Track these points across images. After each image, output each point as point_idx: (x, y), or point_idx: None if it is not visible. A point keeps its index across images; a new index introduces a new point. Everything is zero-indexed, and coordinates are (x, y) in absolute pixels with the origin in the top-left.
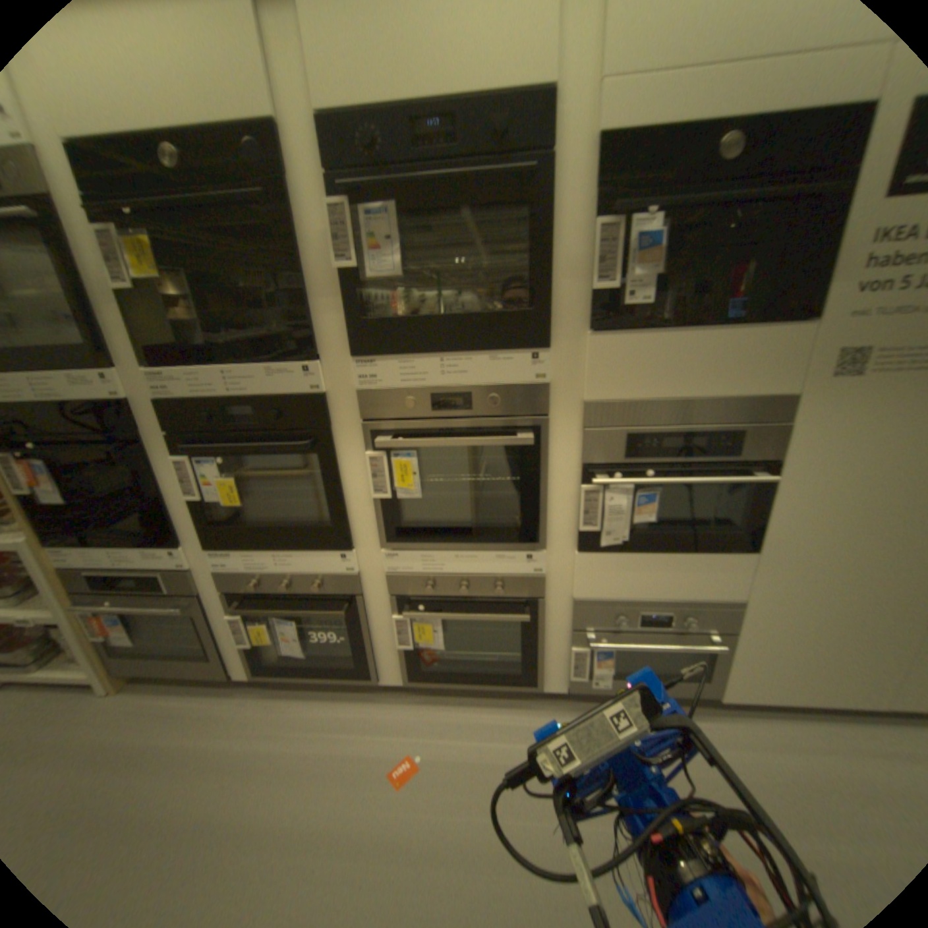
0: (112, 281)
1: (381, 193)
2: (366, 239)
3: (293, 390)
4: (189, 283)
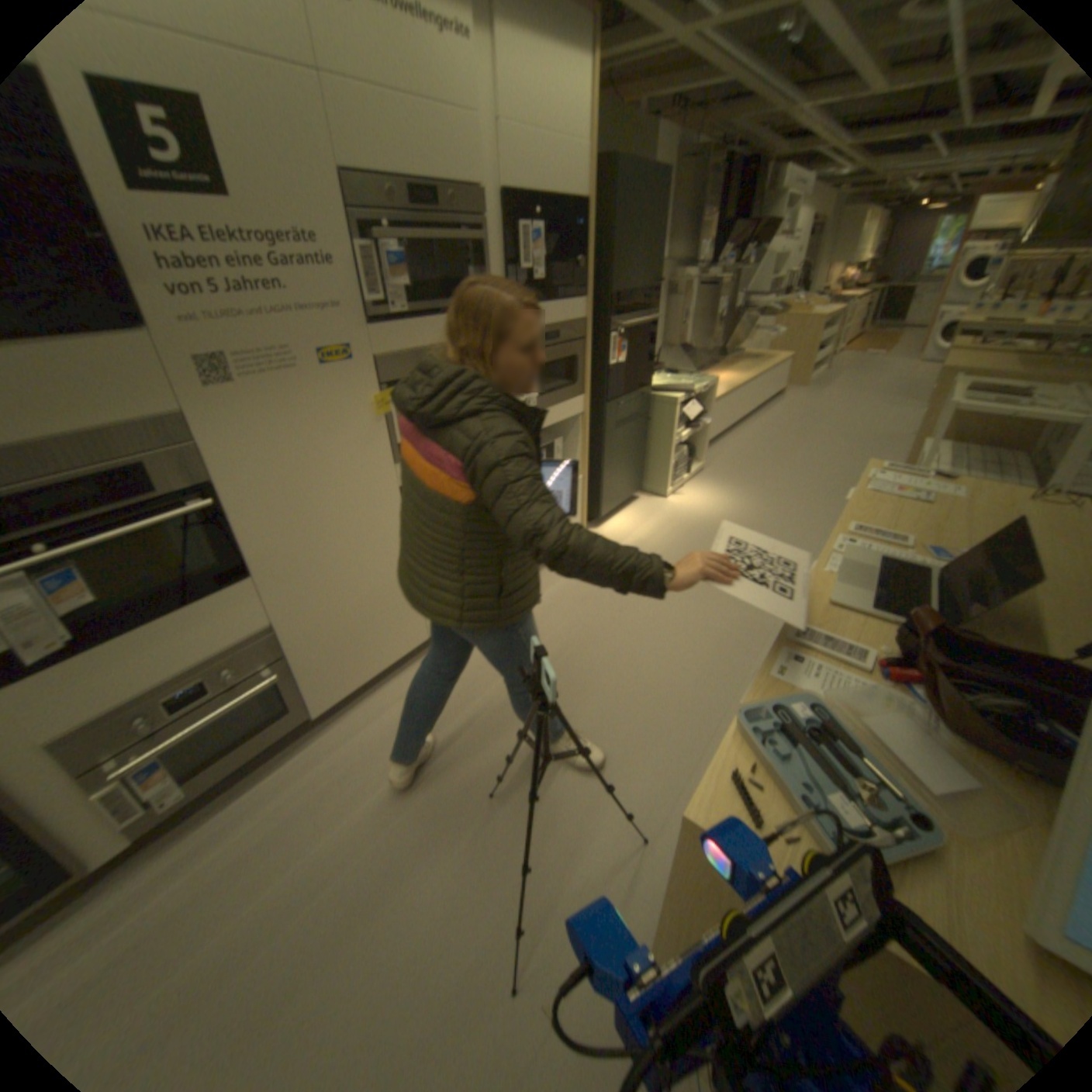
0: None
1: None
2: None
3: None
4: None
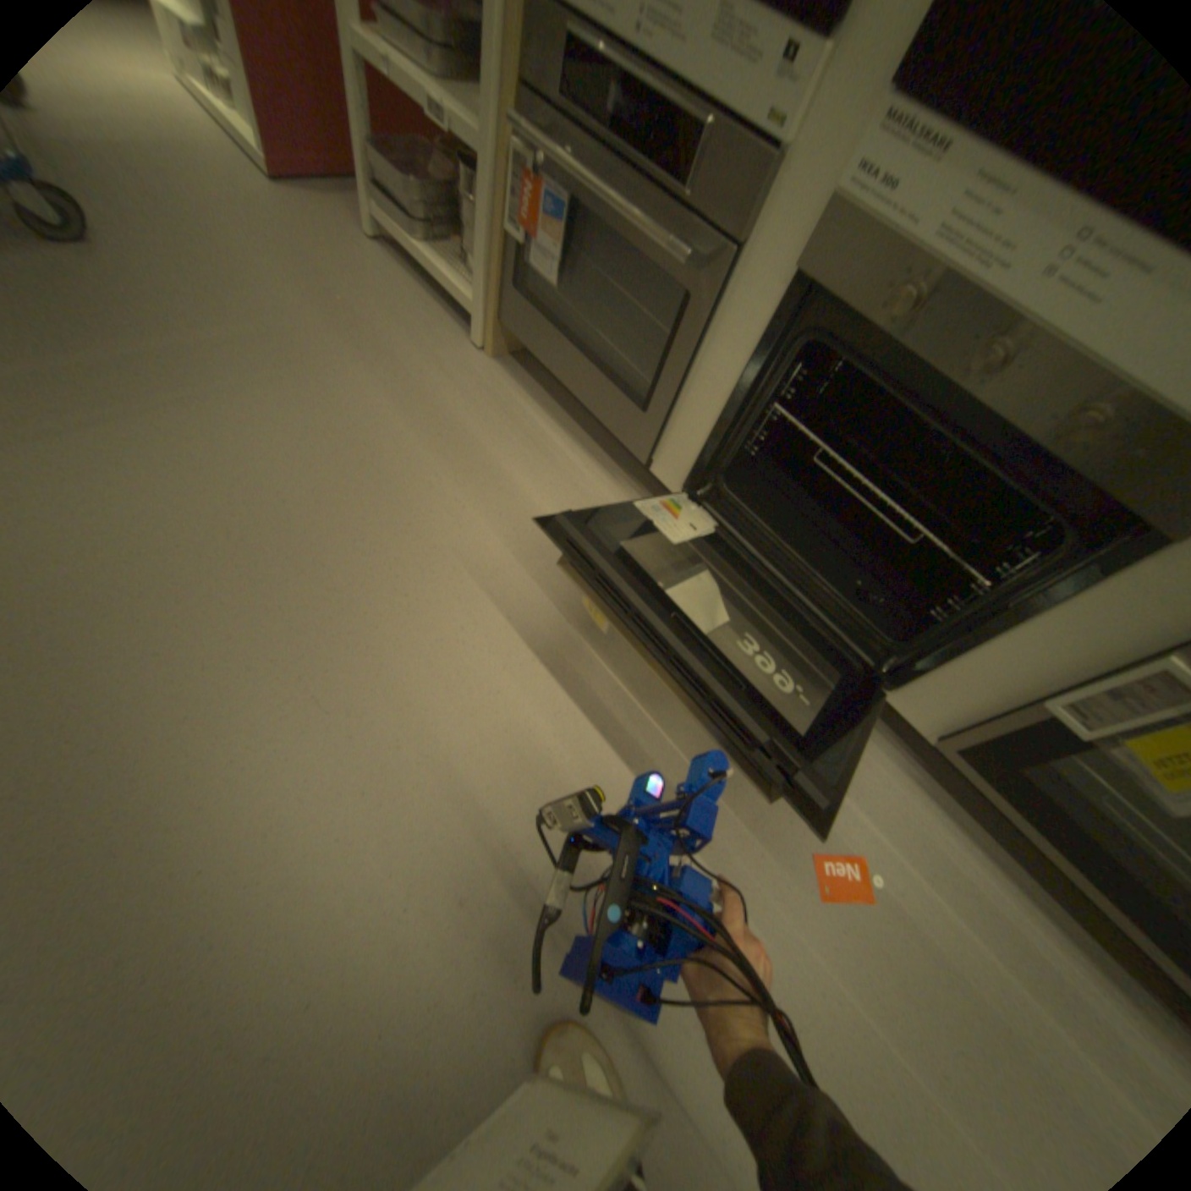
0: None
1: None
2: None
3: None
4: None
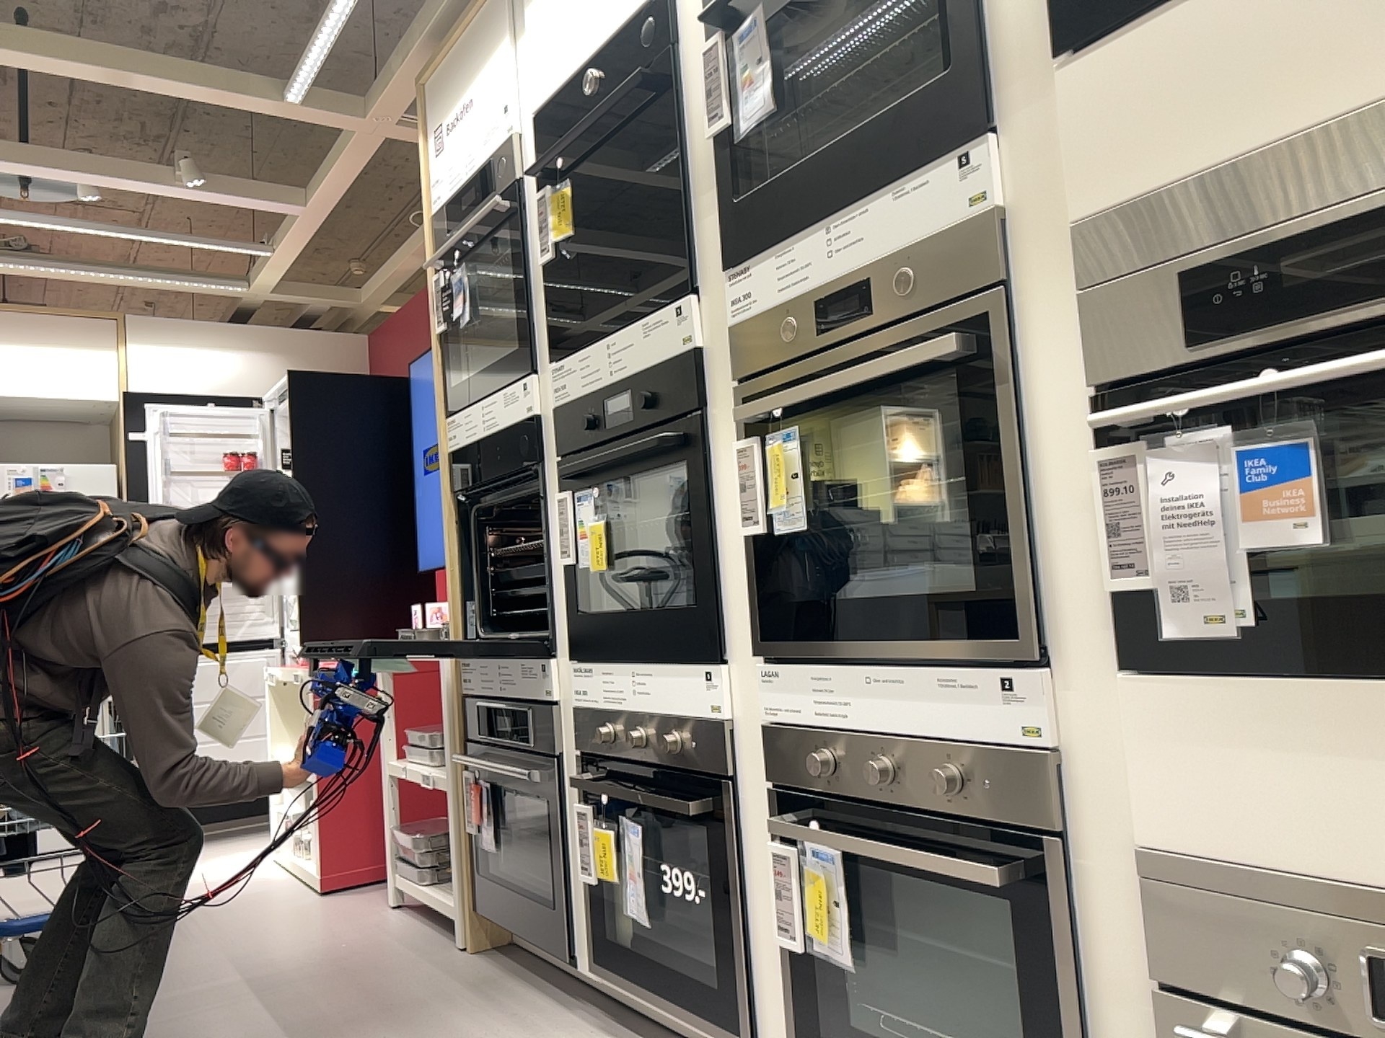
0: (545, 258)
1: (752, 5)
2: (737, 80)
3: (665, 350)
4: (610, 240)
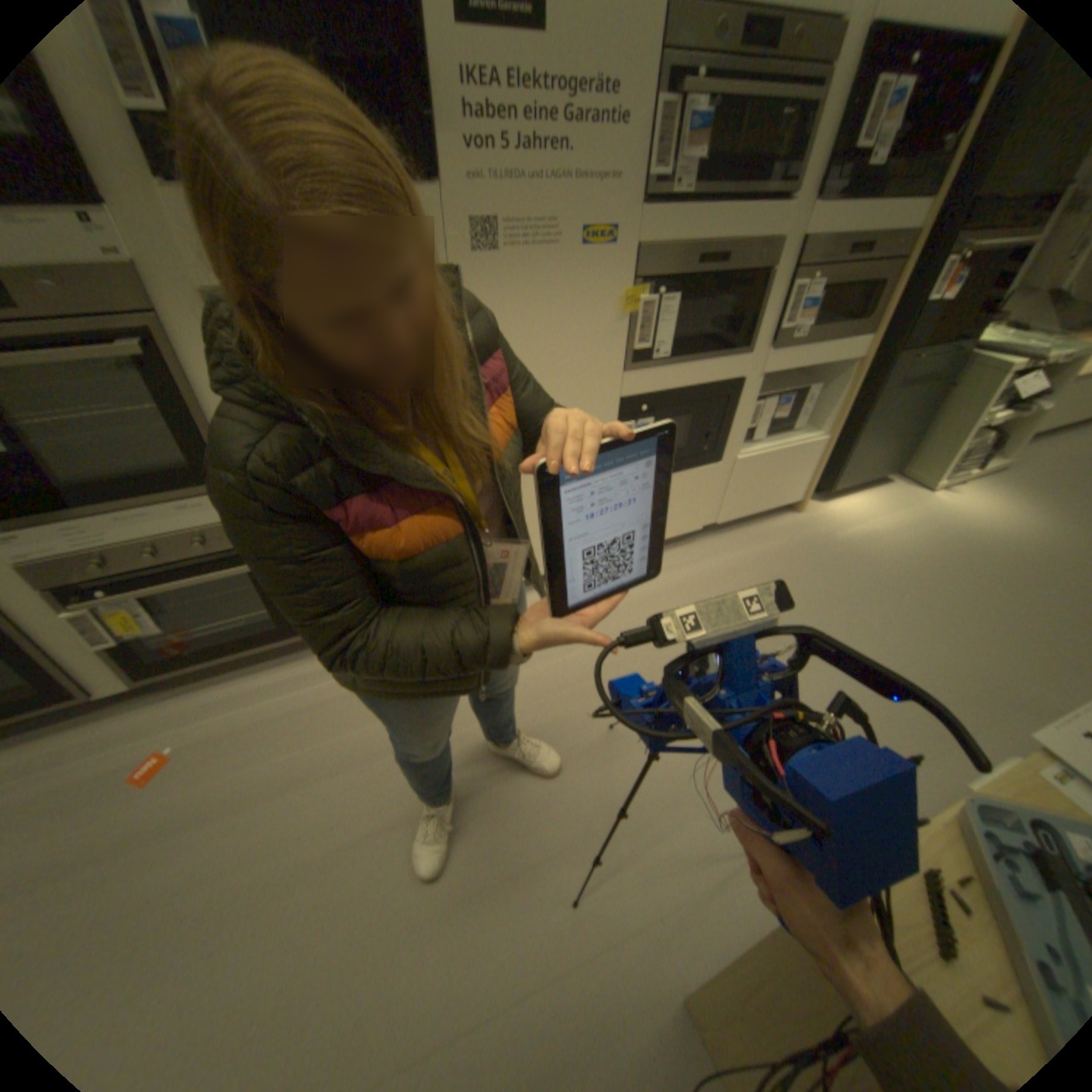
0: None
1: None
2: None
3: None
4: None
